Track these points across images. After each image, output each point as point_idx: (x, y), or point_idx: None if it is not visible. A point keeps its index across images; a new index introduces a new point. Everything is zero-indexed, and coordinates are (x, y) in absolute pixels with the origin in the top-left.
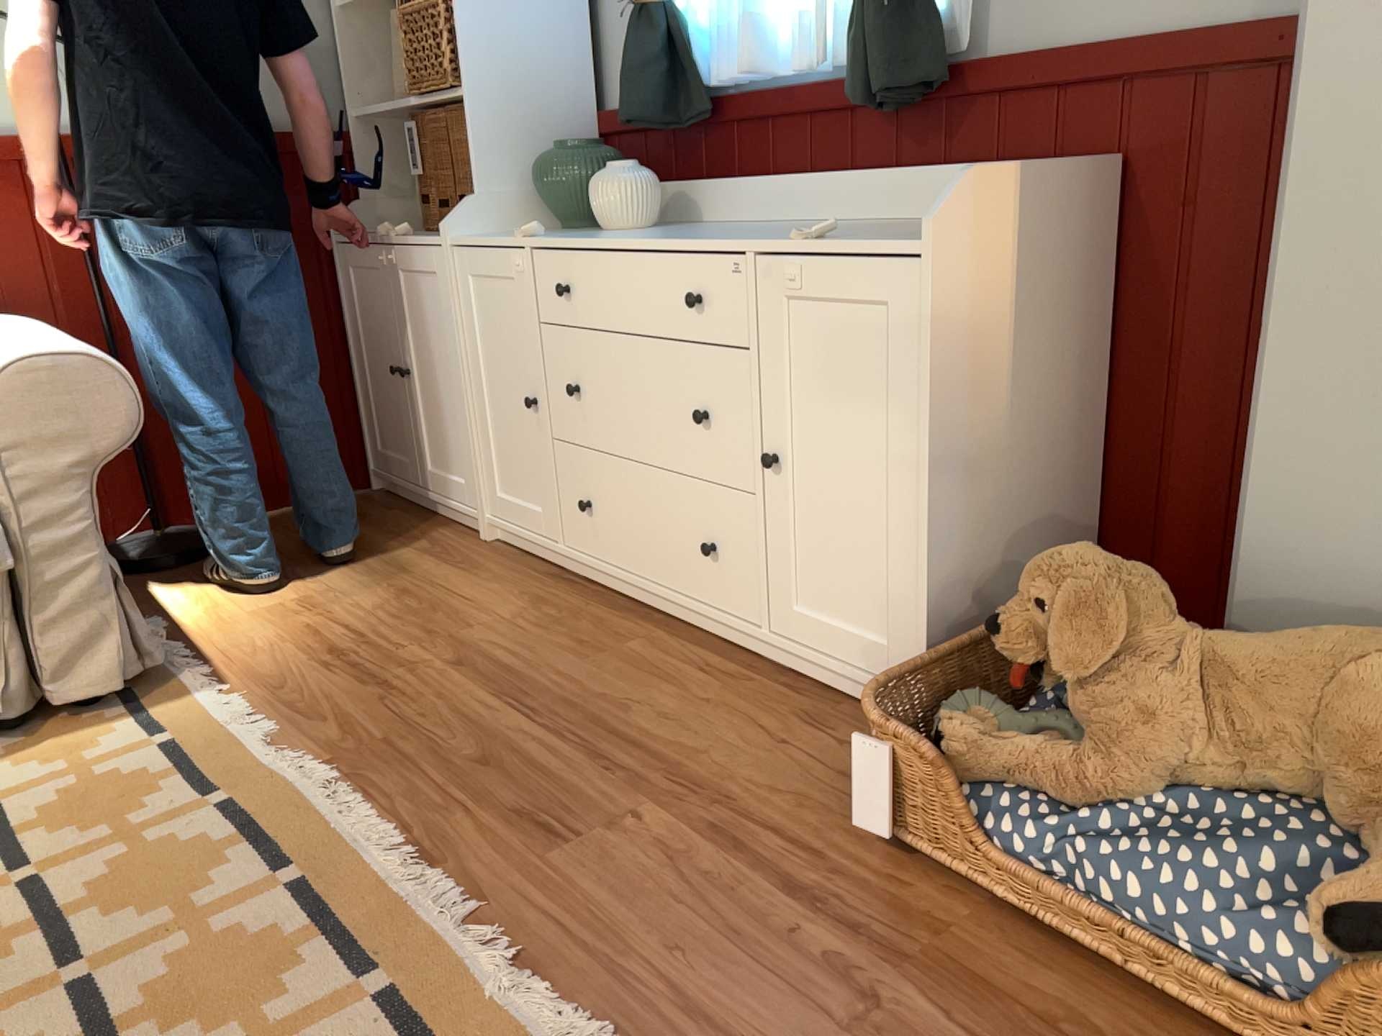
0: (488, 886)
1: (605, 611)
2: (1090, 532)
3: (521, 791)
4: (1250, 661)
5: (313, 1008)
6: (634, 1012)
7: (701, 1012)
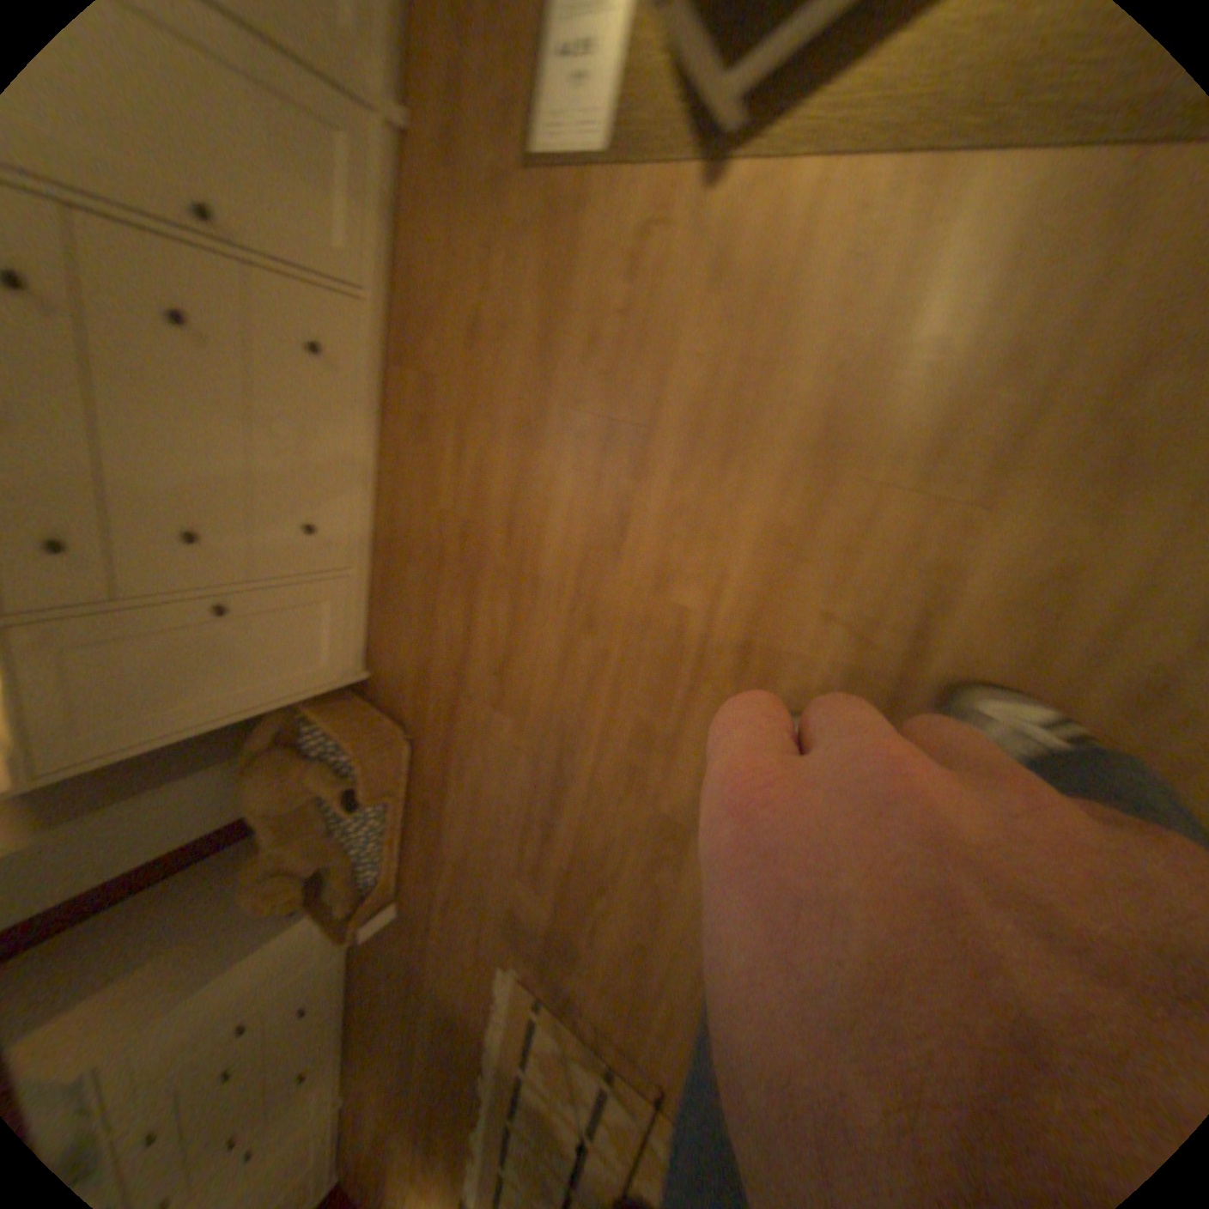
0: (467, 1039)
1: (344, 1025)
2: (214, 850)
3: (432, 1038)
4: (256, 832)
5: (526, 1089)
6: (476, 976)
7: (465, 954)
